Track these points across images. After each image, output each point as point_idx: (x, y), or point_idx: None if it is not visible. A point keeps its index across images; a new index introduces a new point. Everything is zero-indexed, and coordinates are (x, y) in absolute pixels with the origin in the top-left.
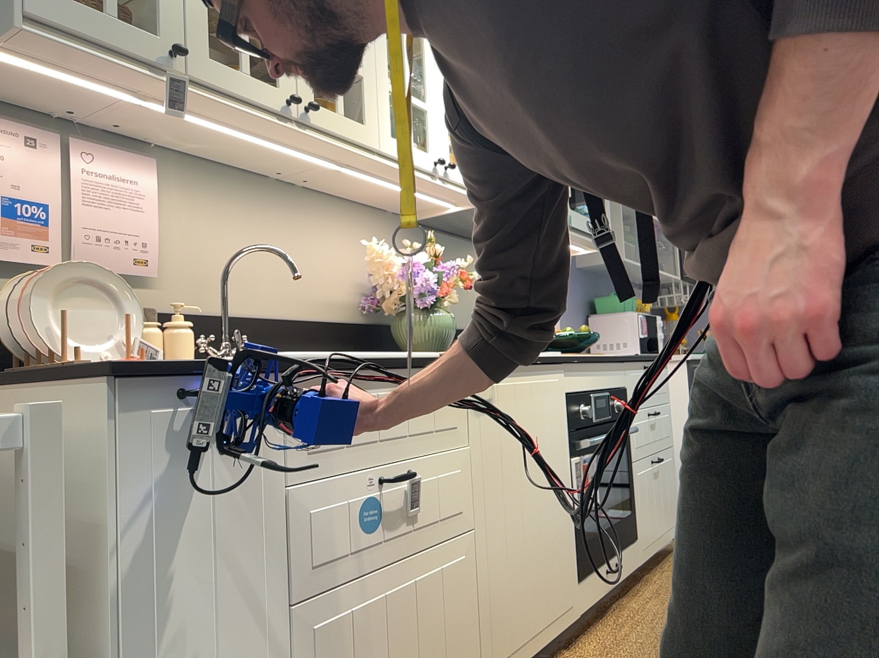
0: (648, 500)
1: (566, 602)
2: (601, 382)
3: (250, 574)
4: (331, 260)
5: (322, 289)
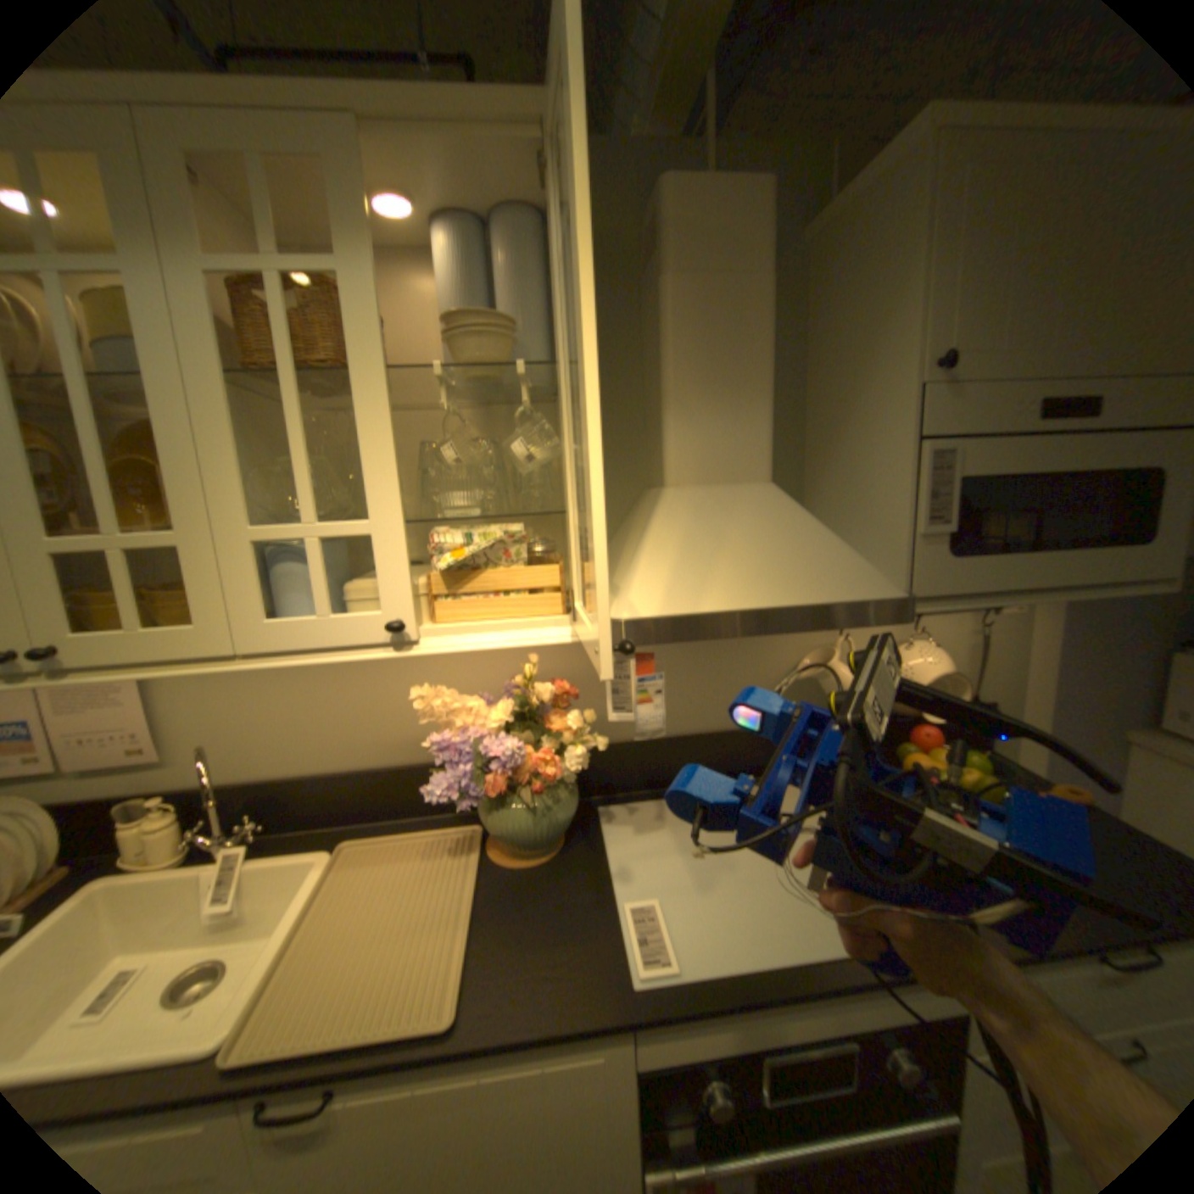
0: None
1: None
2: (820, 1027)
3: None
4: (405, 697)
5: (408, 727)
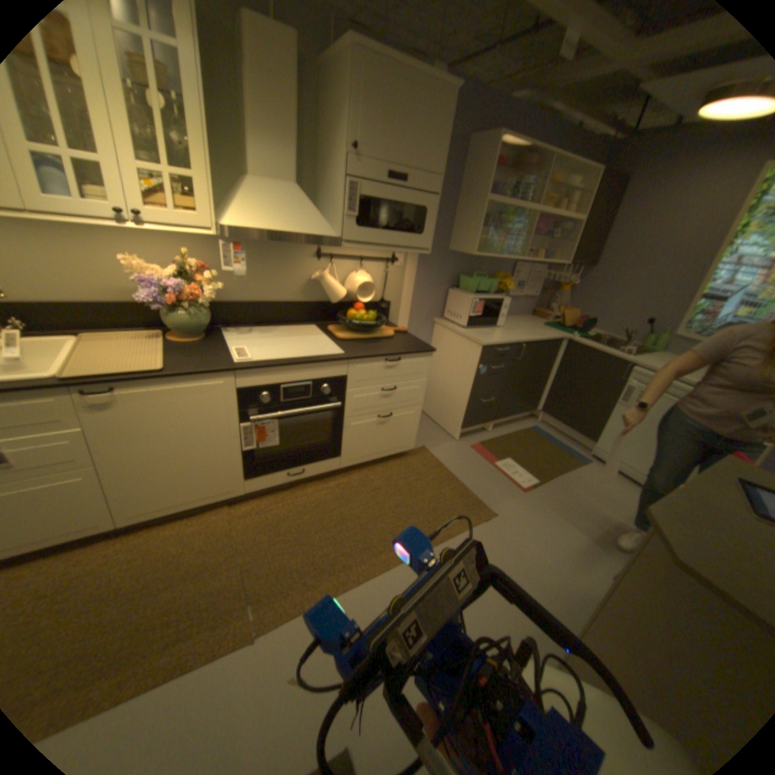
0: (362, 437)
1: (225, 490)
2: (300, 377)
3: None
4: (113, 264)
5: (115, 282)
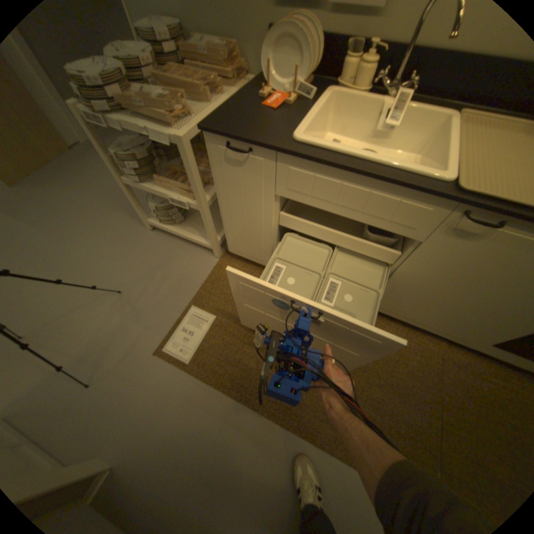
0: None
1: (467, 339)
2: None
3: (259, 212)
4: None
5: None
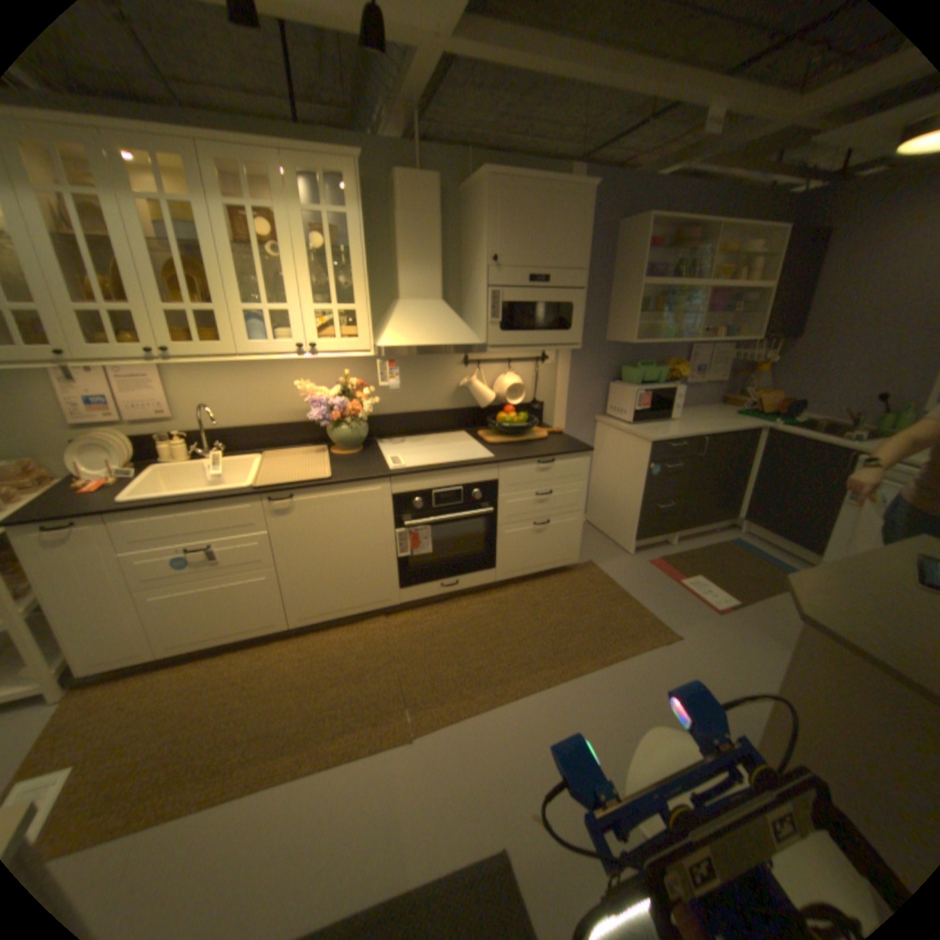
0: (518, 548)
1: (381, 599)
2: (450, 483)
3: (105, 584)
4: (289, 391)
5: (290, 406)
